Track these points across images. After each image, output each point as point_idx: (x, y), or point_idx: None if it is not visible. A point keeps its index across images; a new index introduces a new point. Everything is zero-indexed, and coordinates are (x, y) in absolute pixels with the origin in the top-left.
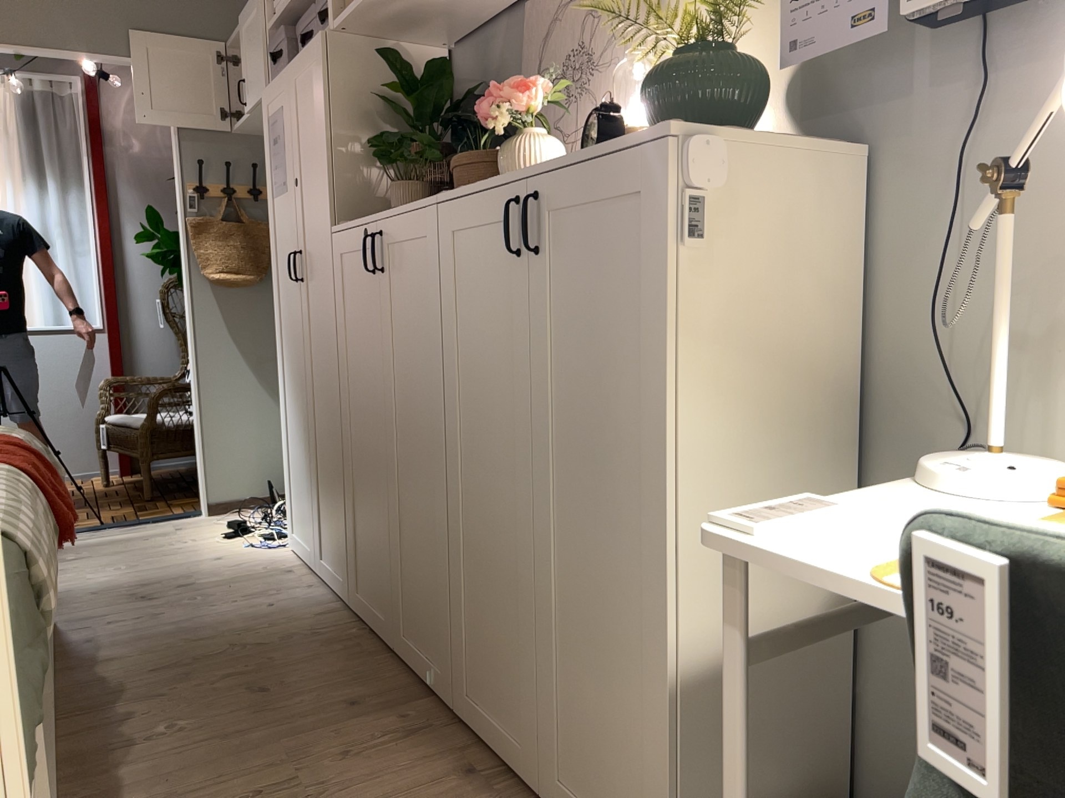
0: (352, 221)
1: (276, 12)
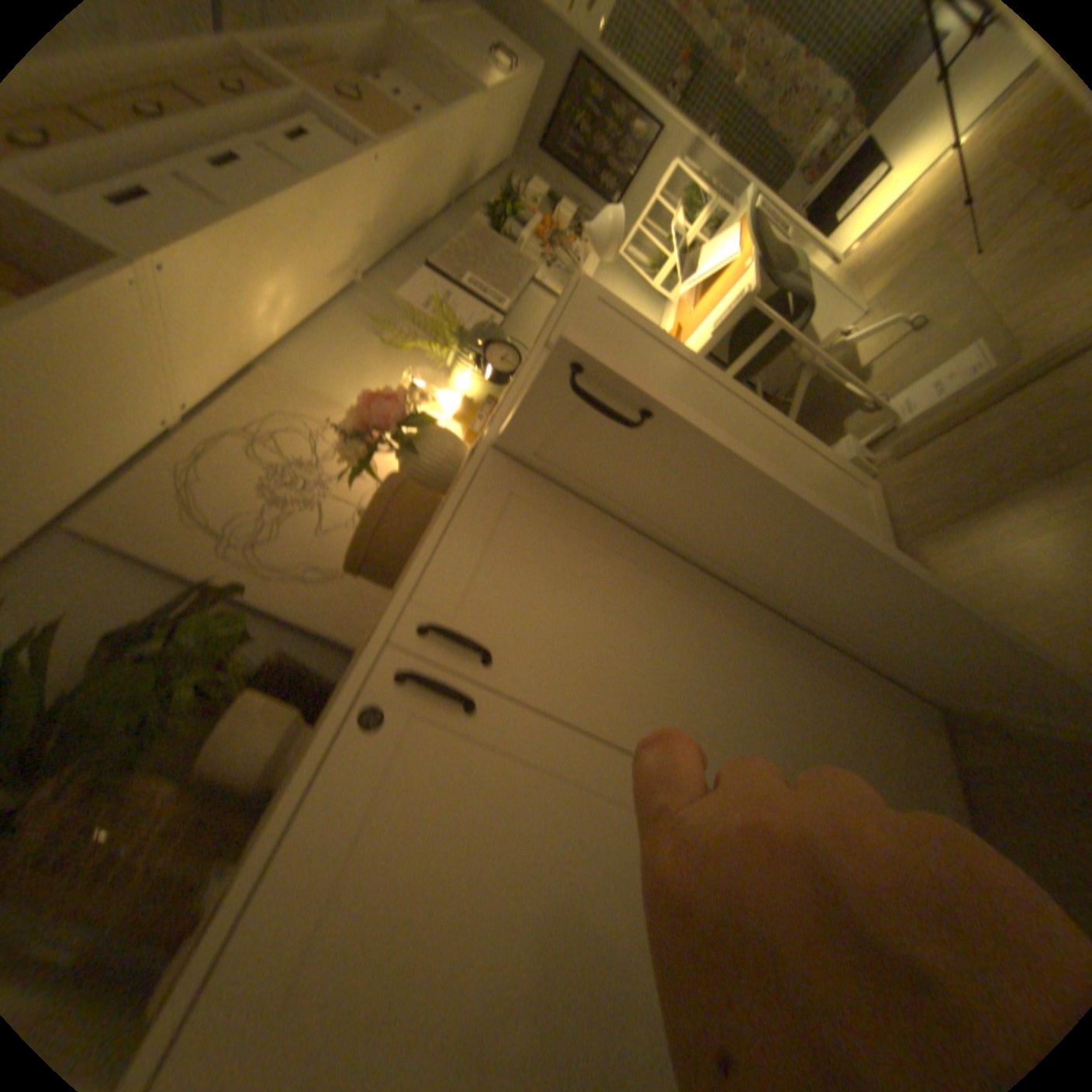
0: (261, 829)
1: None
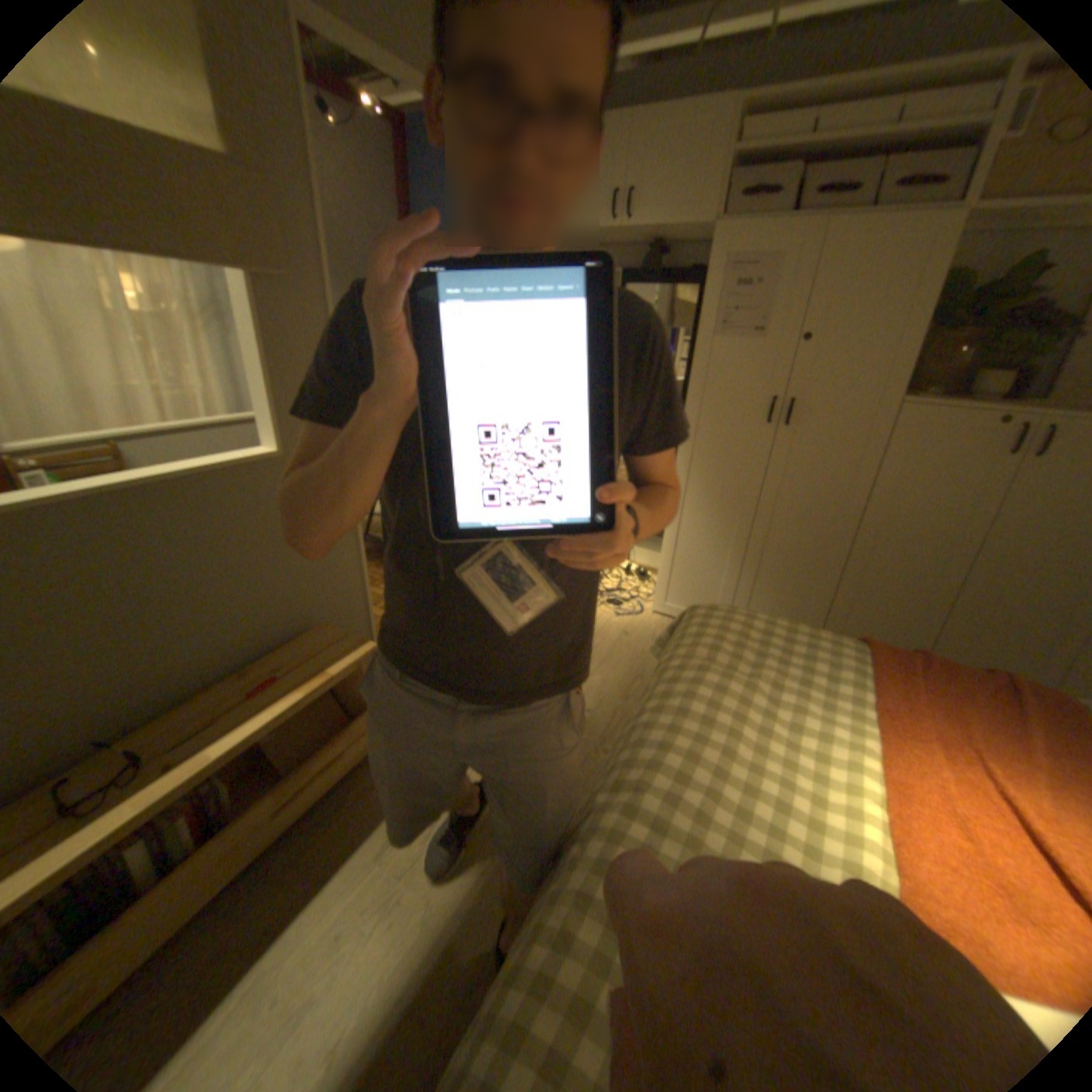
0: (963, 399)
1: (746, 129)
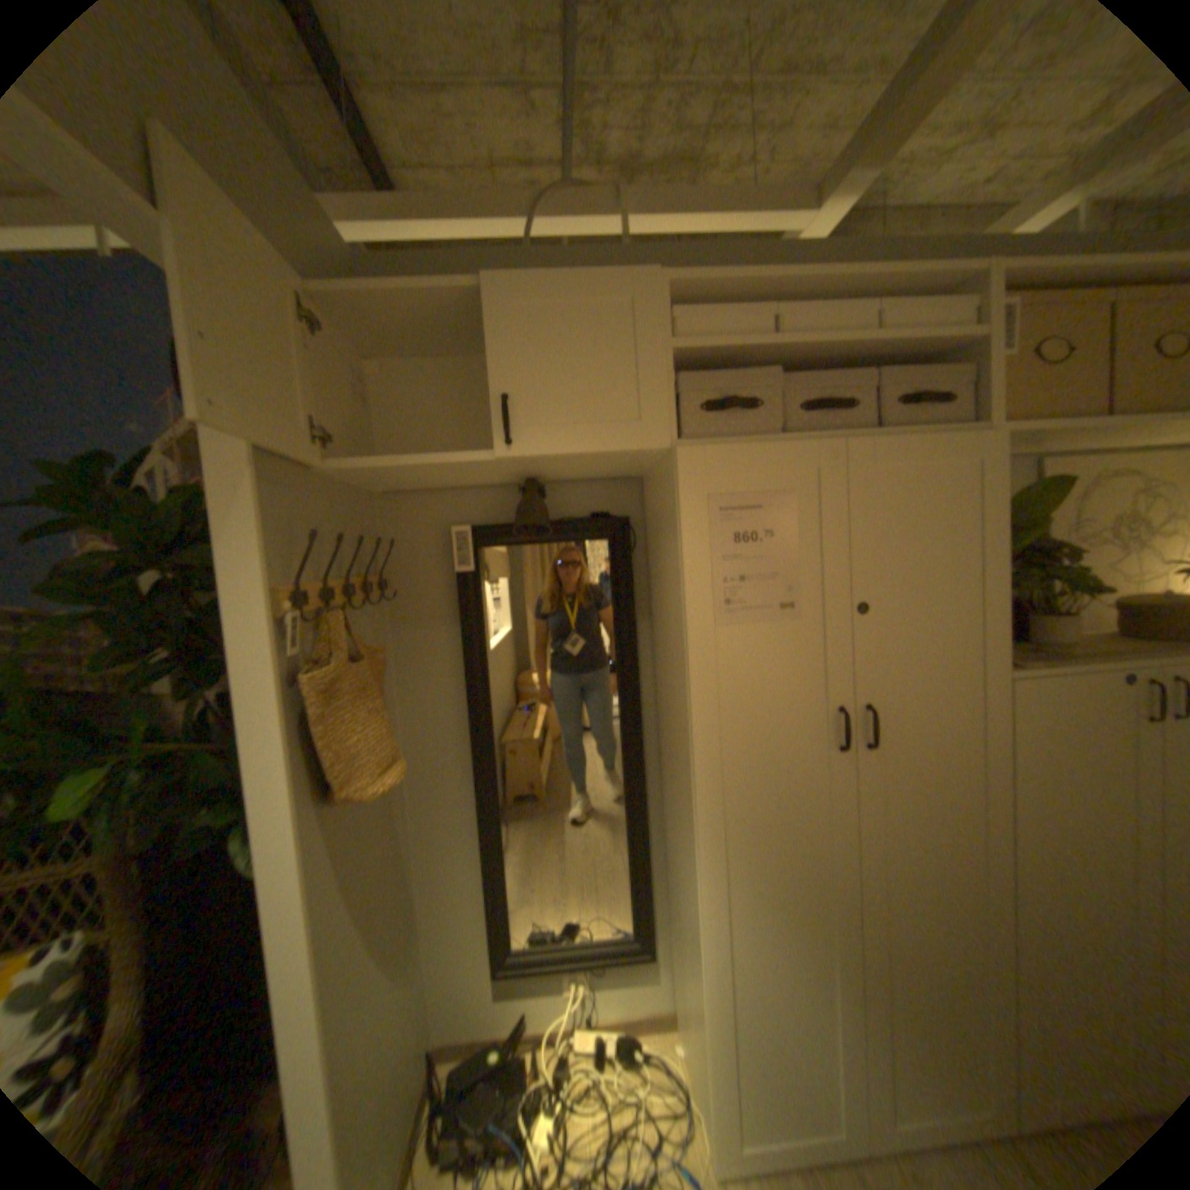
0: (1071, 665)
1: (676, 328)
